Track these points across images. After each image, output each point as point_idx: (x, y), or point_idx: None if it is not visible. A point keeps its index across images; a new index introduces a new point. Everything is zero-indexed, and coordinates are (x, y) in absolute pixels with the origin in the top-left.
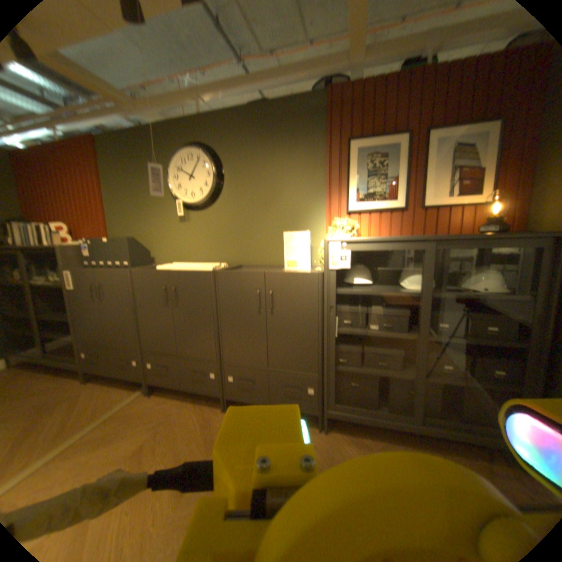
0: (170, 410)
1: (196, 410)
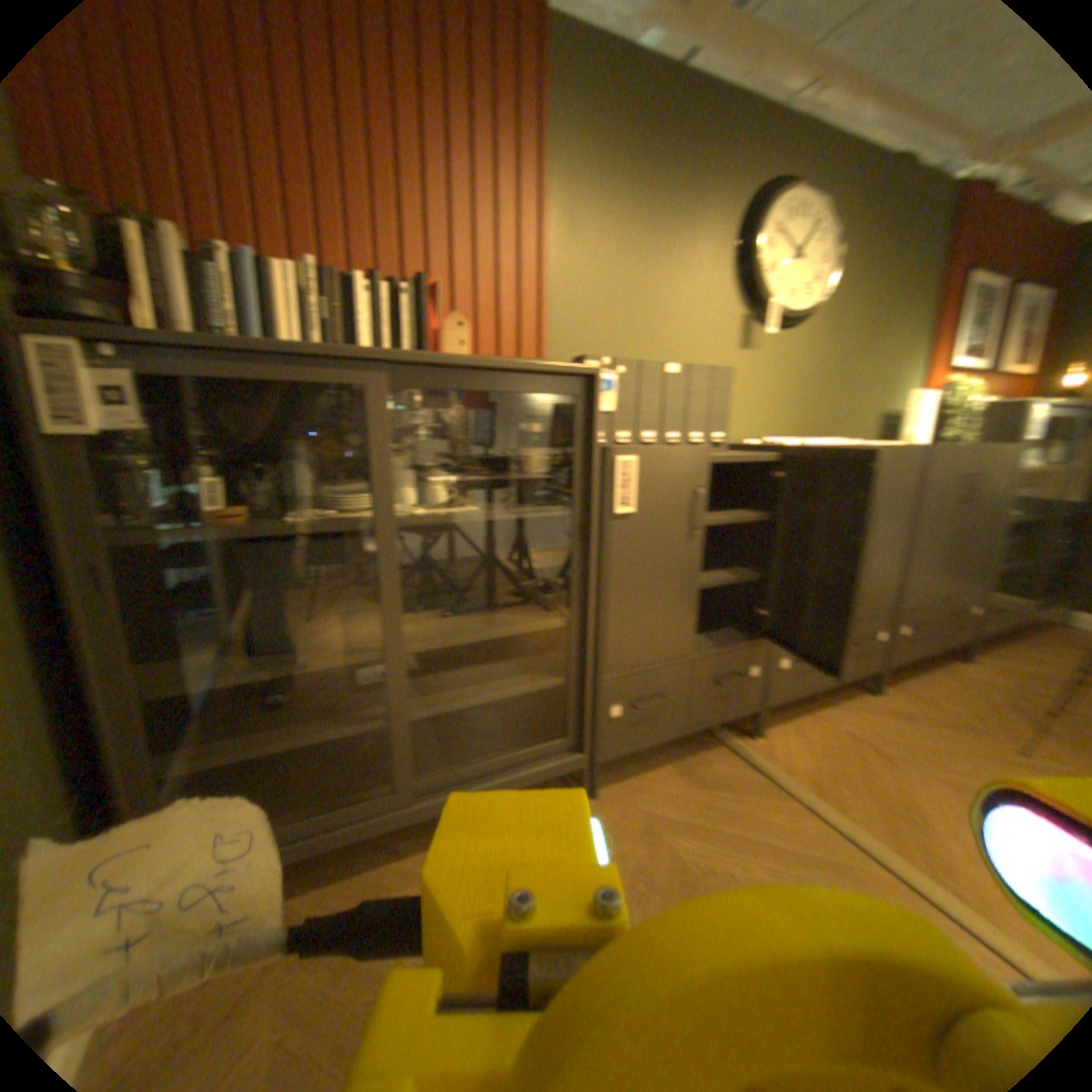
0: (833, 731)
1: (854, 713)
